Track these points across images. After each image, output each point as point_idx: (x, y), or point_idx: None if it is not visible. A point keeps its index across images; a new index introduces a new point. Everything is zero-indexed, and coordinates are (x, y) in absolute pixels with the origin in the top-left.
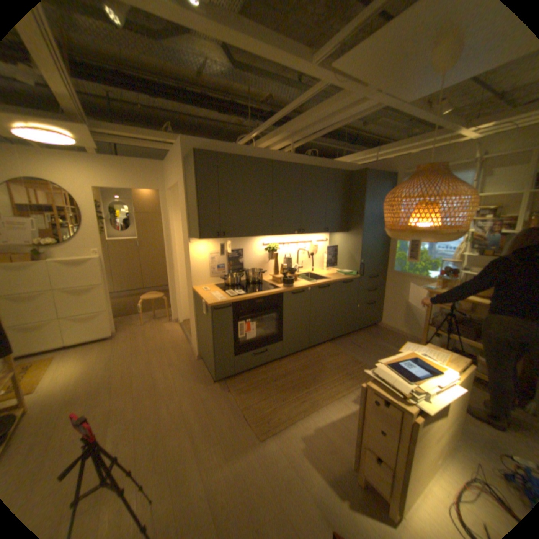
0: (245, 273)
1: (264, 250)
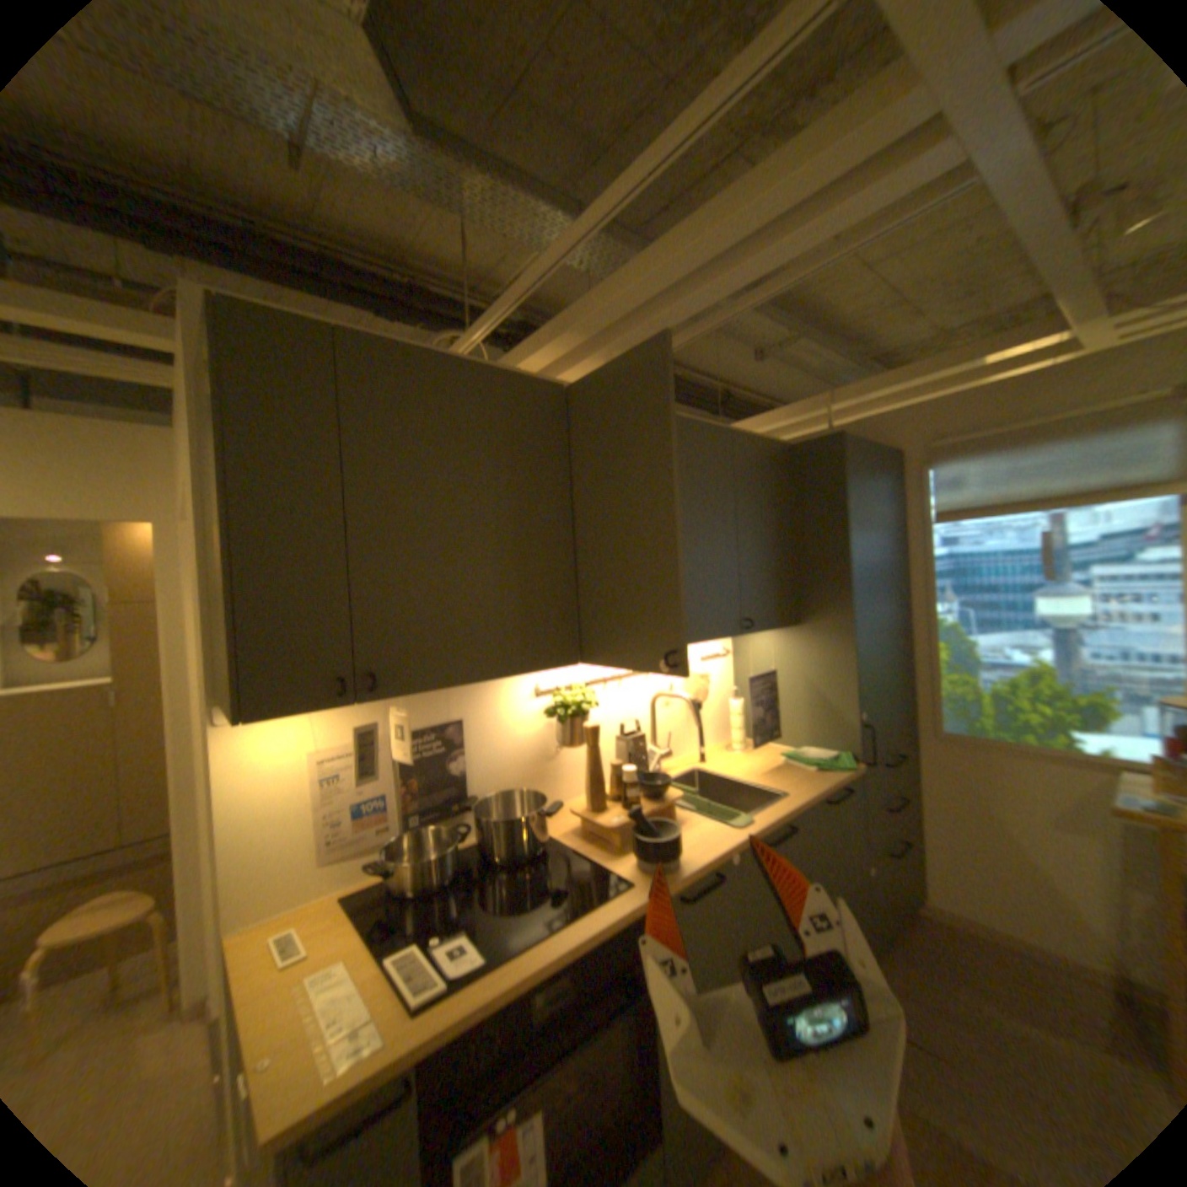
0: (480, 818)
1: (547, 711)
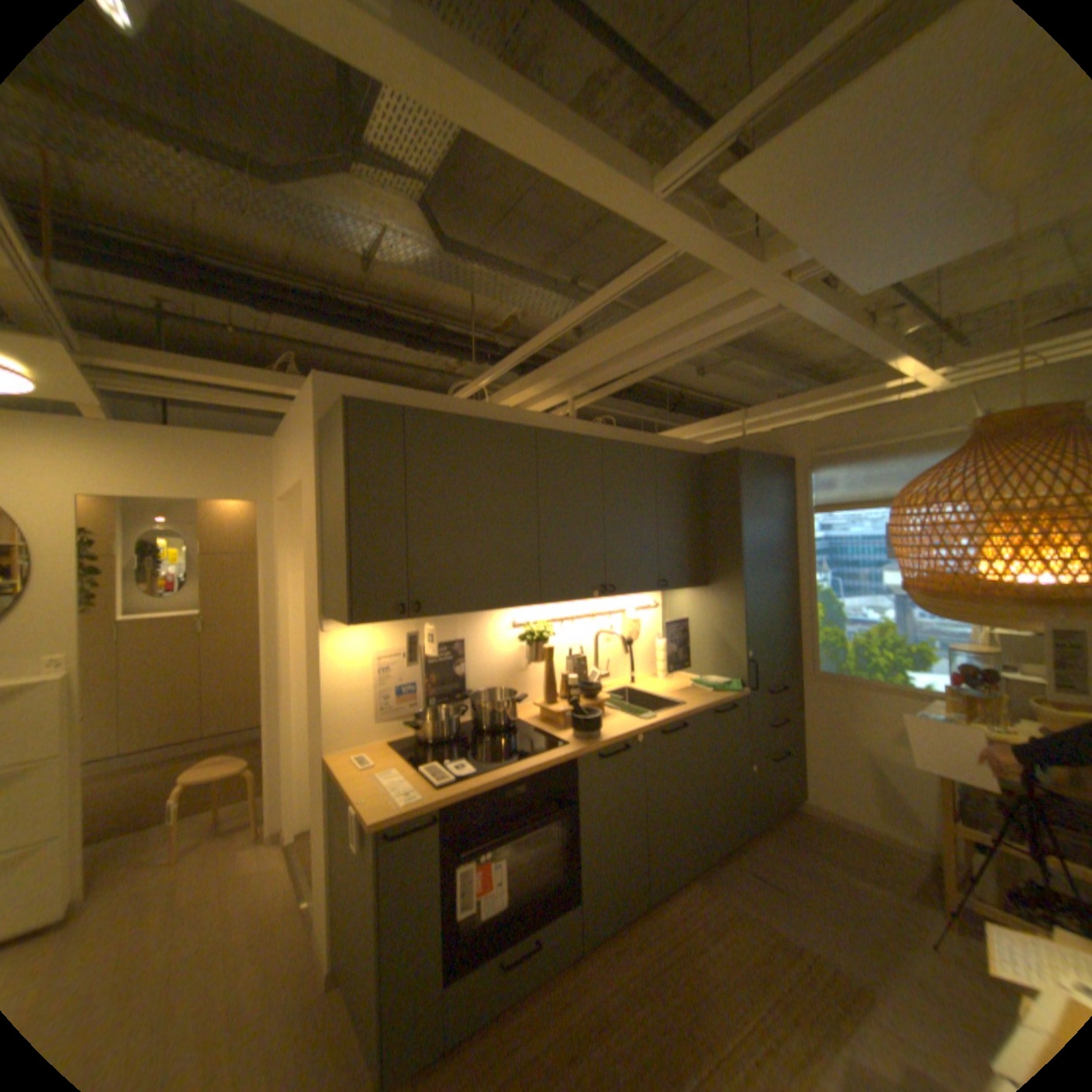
0: (474, 703)
1: (520, 638)
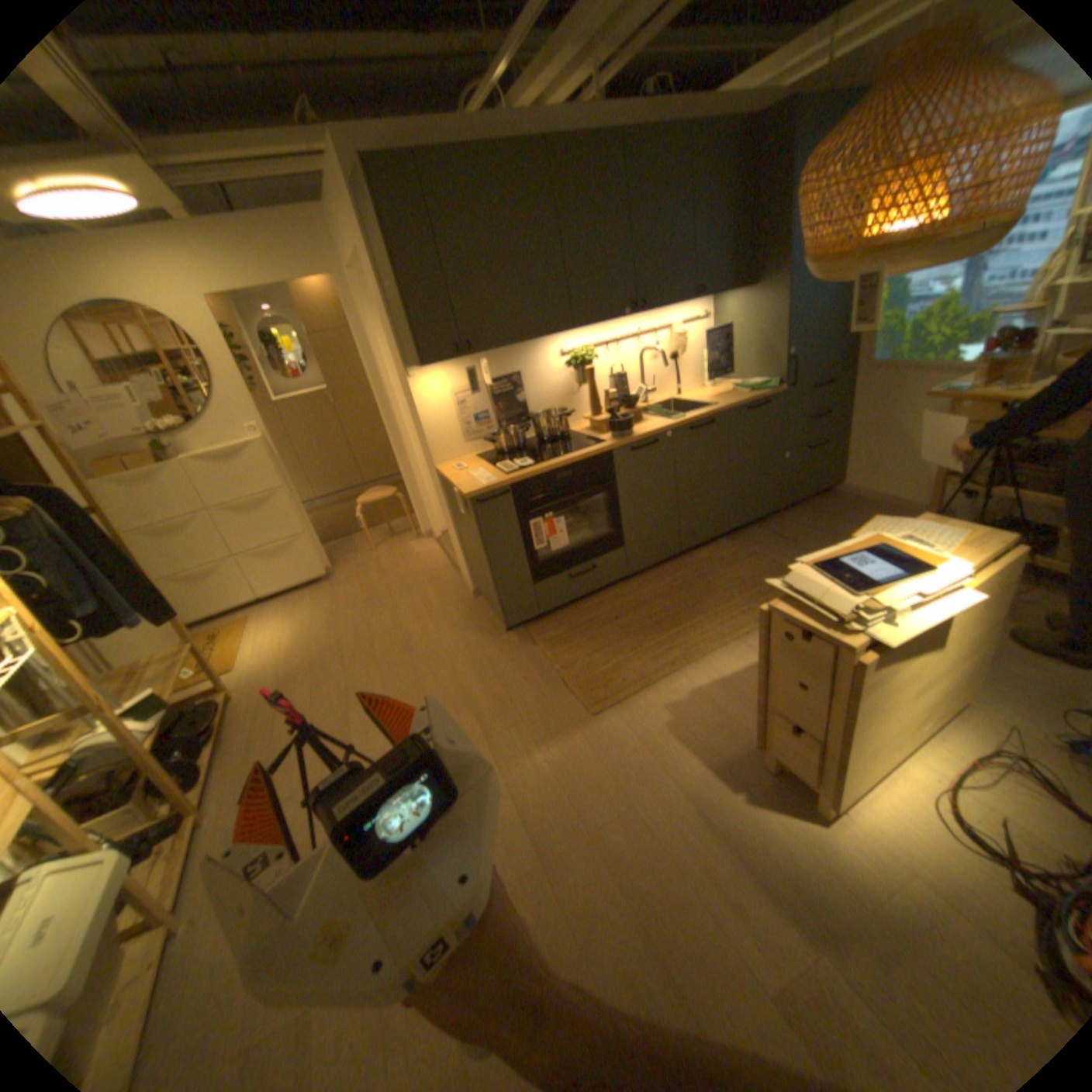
0: (533, 422)
1: (566, 365)
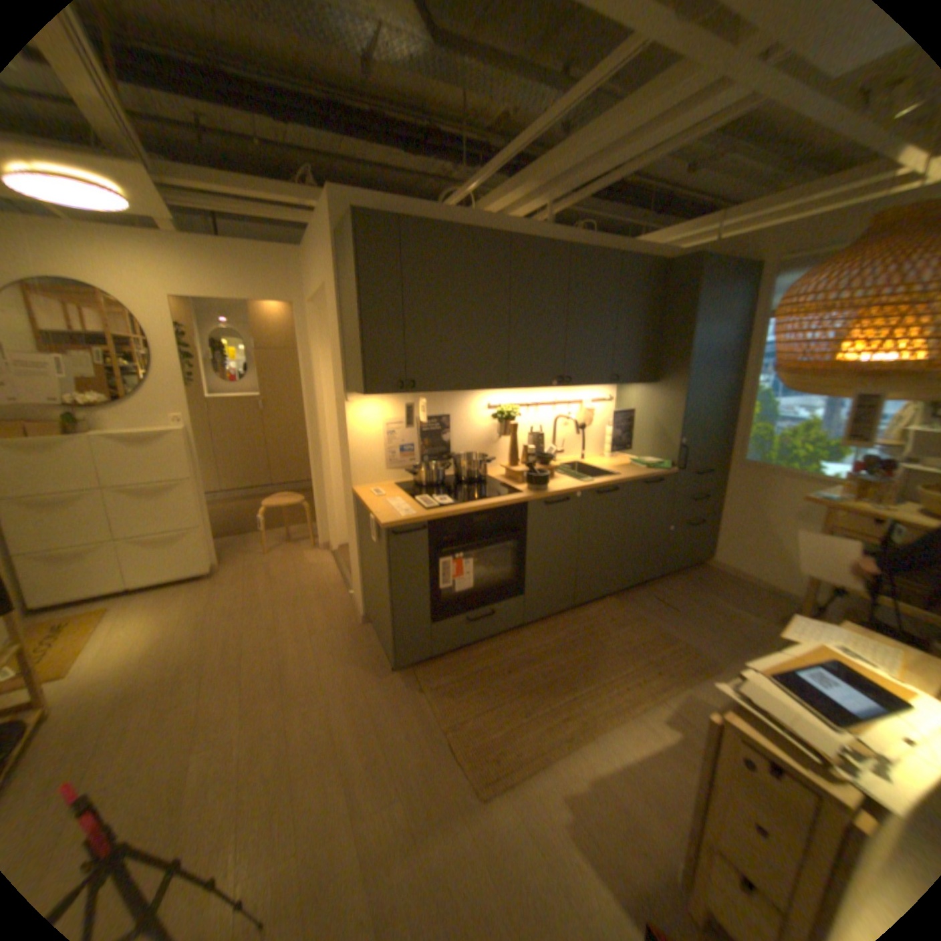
0: (454, 462)
1: (492, 417)
